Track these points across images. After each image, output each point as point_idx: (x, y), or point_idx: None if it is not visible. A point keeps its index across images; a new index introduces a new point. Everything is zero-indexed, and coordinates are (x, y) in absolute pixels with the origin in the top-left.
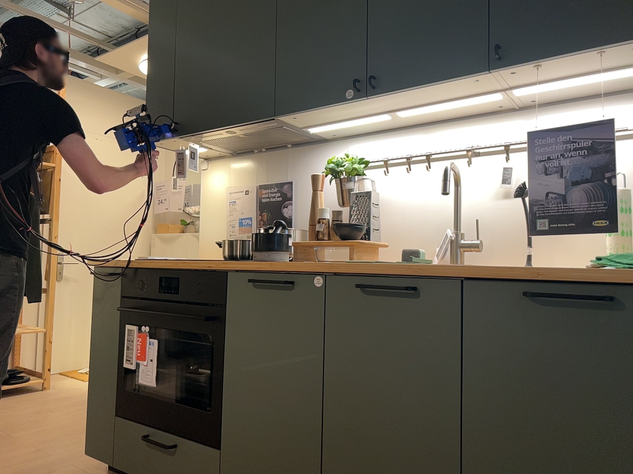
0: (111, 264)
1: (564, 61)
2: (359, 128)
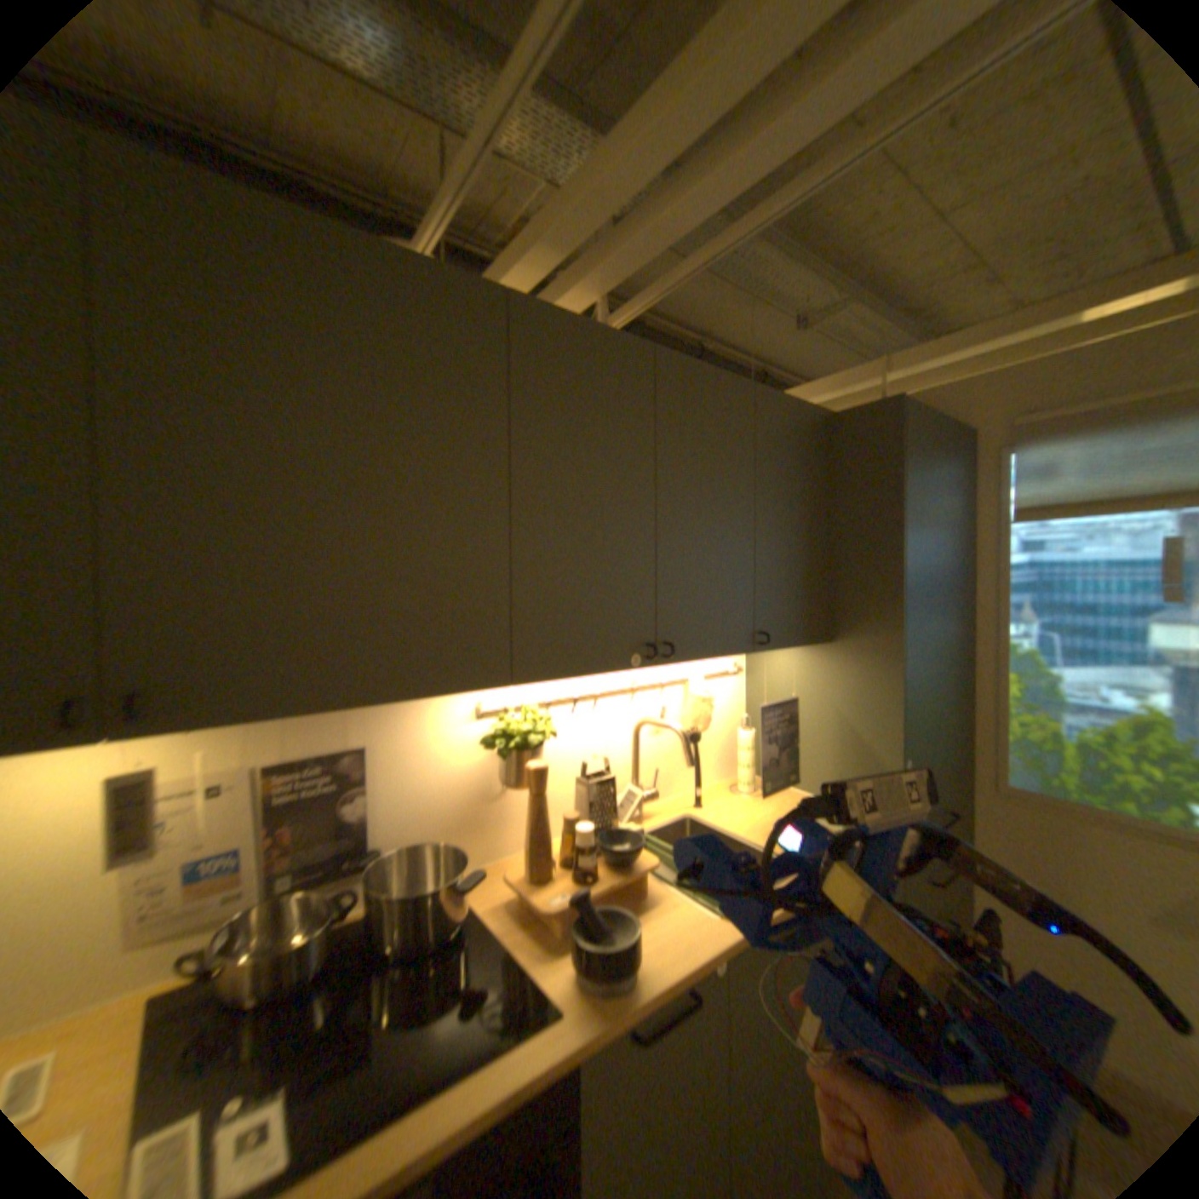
0: None
1: (777, 646)
2: None
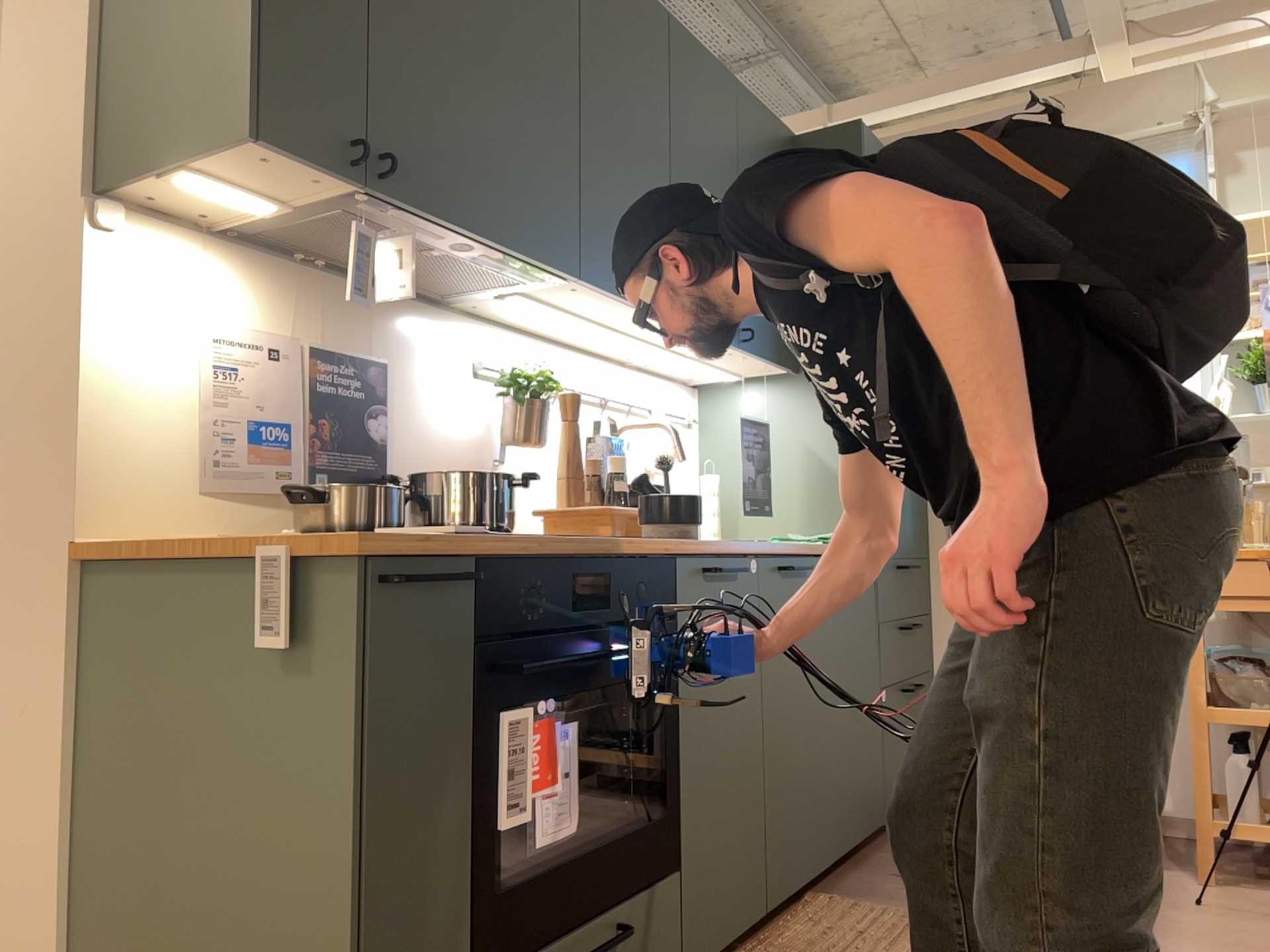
0: (451, 547)
1: (754, 359)
2: (512, 314)
